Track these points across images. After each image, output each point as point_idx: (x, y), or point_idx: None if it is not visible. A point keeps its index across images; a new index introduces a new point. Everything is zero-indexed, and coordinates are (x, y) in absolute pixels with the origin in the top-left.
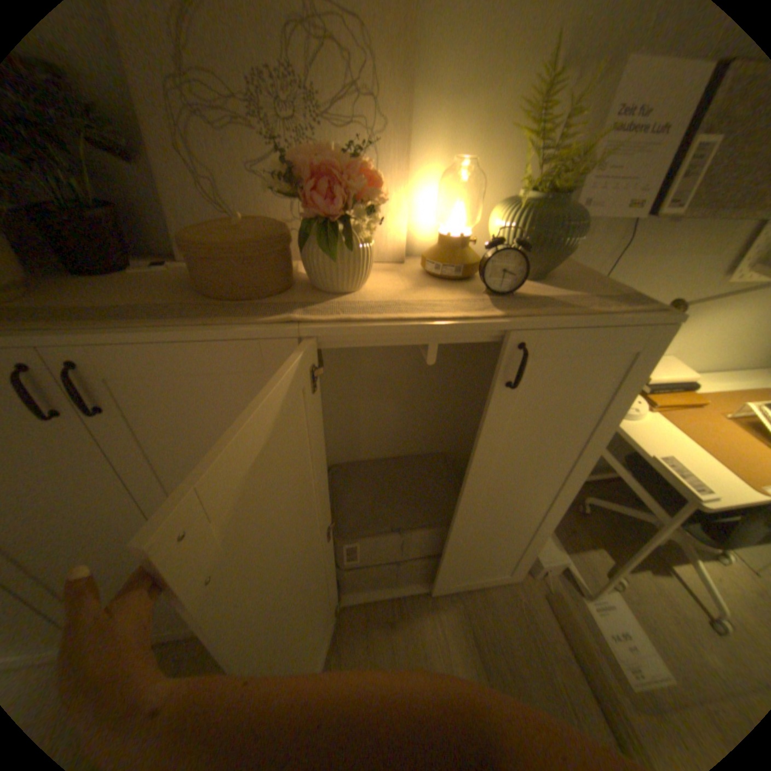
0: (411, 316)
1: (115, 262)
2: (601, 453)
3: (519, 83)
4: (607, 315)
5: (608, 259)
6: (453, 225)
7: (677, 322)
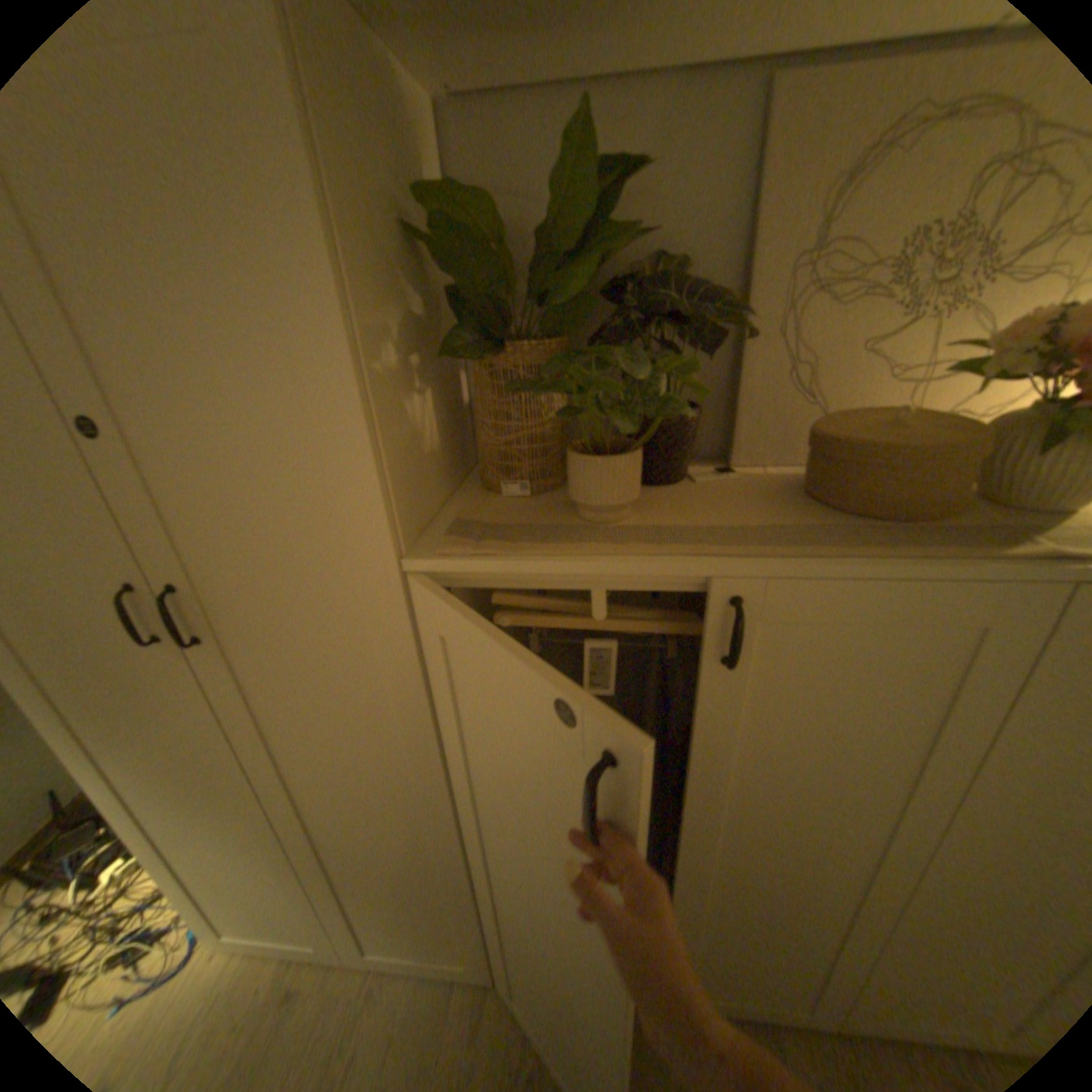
0: None
1: (687, 471)
2: None
3: None
4: None
5: None
6: None
7: None
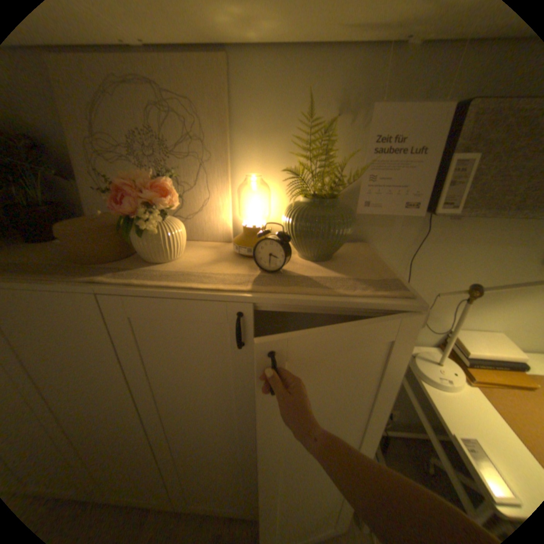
0: (173, 284)
1: (47, 235)
2: (383, 421)
3: (306, 126)
4: (338, 298)
5: (411, 245)
6: (249, 219)
7: (418, 310)
